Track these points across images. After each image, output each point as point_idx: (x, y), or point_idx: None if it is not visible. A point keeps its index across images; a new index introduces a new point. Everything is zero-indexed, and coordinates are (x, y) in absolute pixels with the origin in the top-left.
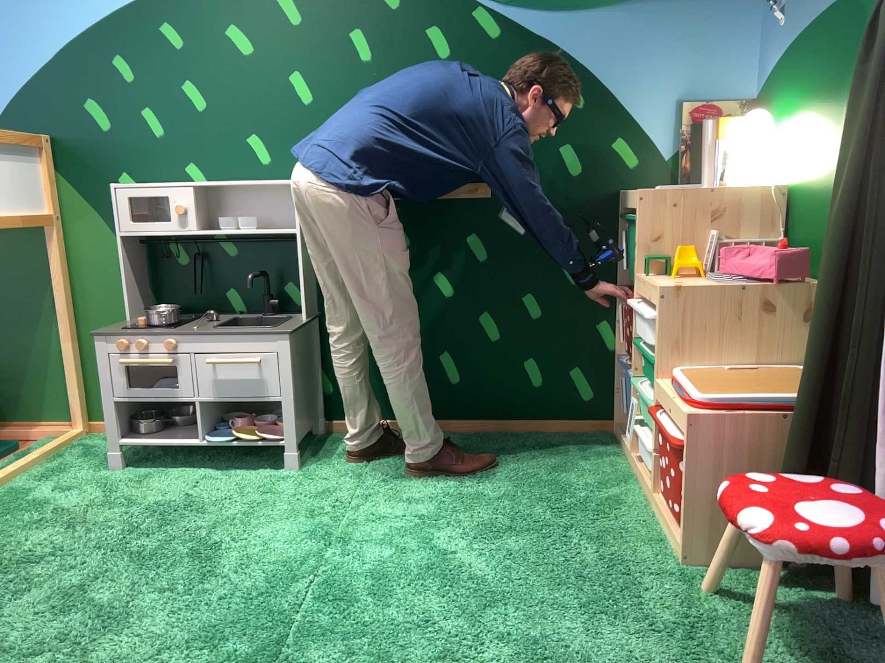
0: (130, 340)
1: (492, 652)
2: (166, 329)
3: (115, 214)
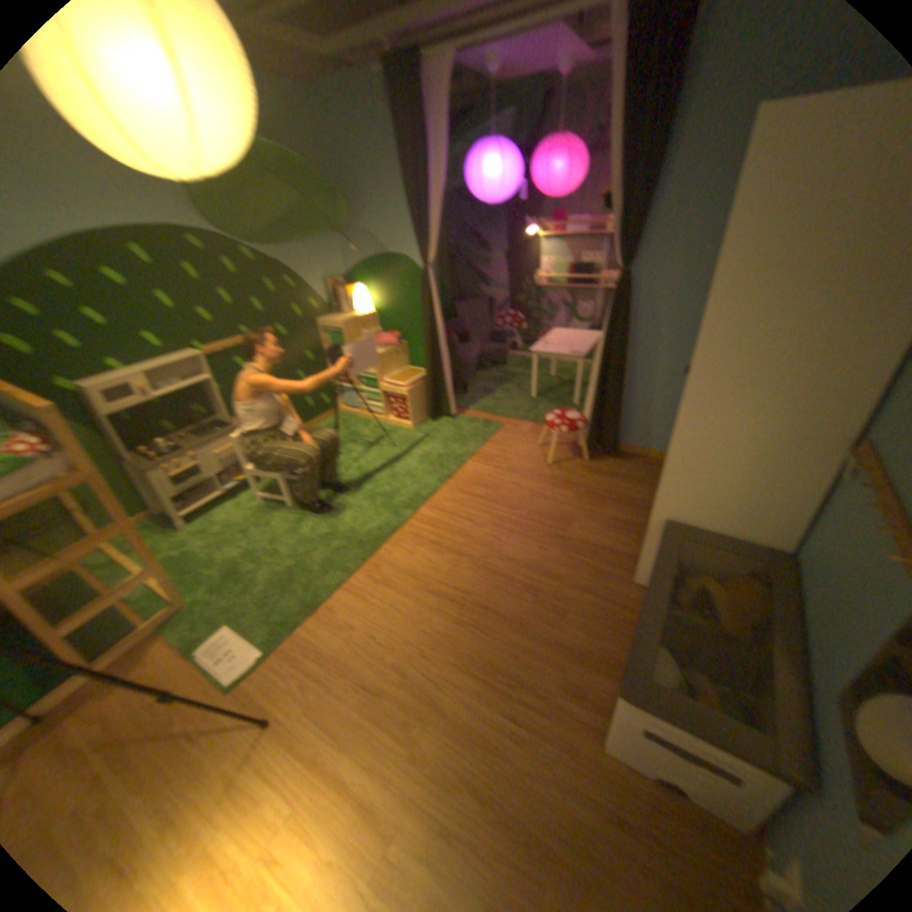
0: (164, 464)
1: (407, 466)
2: (176, 450)
3: (88, 404)
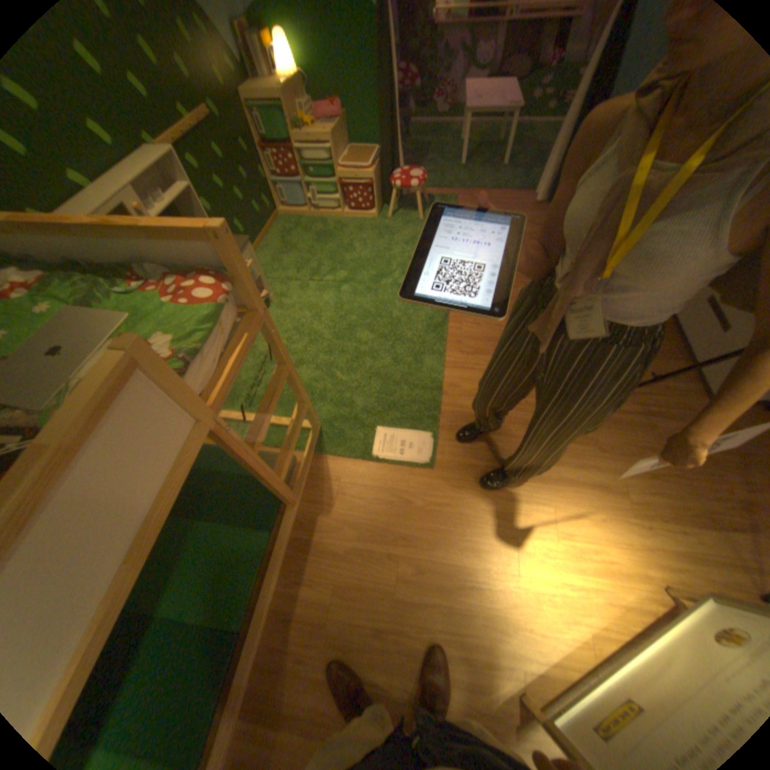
0: None
1: (404, 253)
2: None
3: None
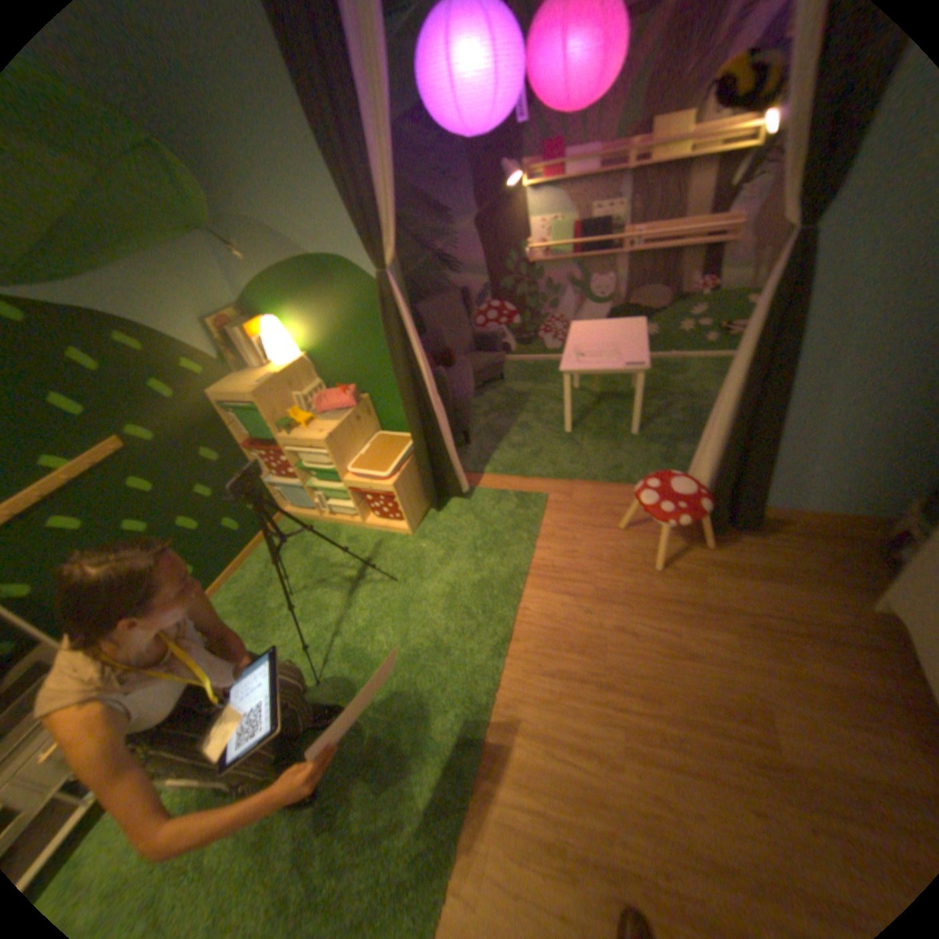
0: None
1: (430, 623)
2: None
3: None
